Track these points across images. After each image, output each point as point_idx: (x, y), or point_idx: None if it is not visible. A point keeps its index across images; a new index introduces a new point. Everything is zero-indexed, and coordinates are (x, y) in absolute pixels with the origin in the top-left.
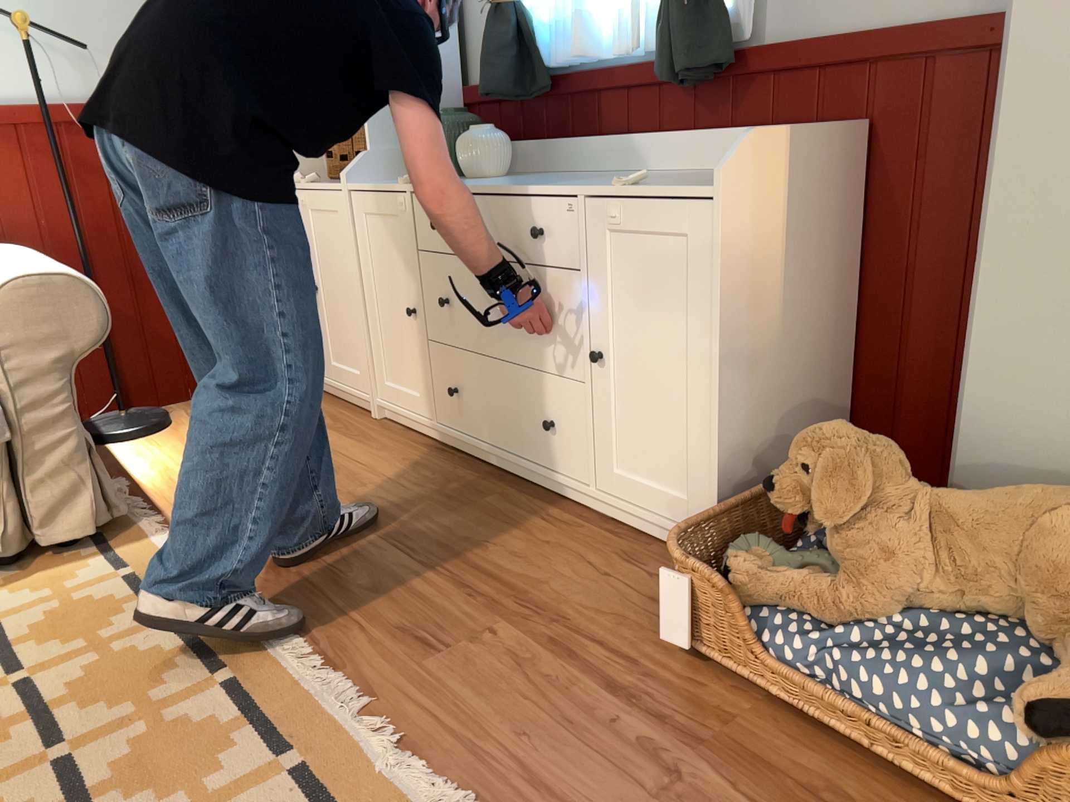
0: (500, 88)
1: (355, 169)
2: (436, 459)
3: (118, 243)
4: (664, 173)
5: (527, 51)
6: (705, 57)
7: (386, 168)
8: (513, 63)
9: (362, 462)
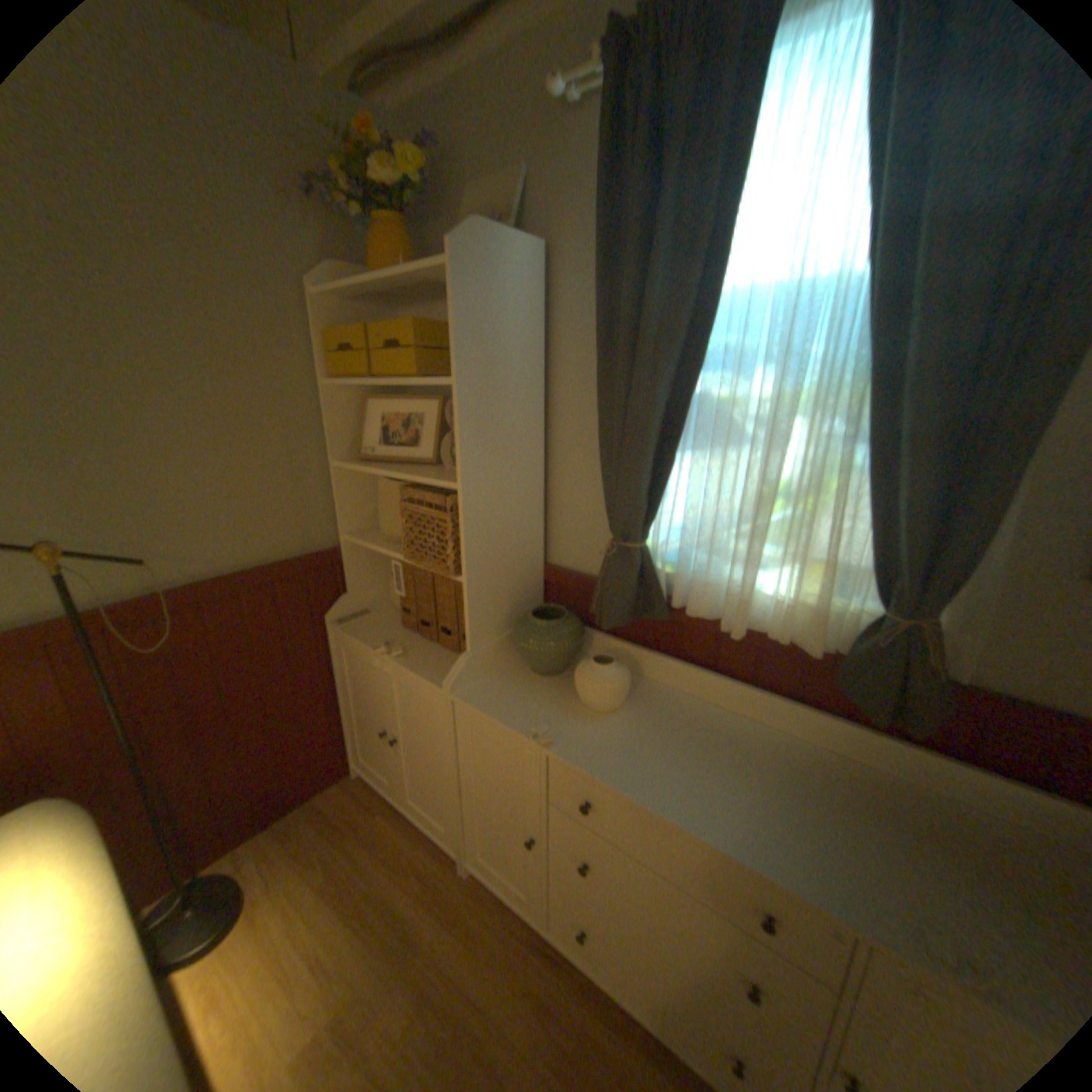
0: (625, 622)
1: (459, 676)
2: (557, 989)
3: (176, 721)
4: (833, 767)
5: (644, 577)
6: (946, 718)
7: (485, 662)
8: (638, 598)
9: (481, 1004)
